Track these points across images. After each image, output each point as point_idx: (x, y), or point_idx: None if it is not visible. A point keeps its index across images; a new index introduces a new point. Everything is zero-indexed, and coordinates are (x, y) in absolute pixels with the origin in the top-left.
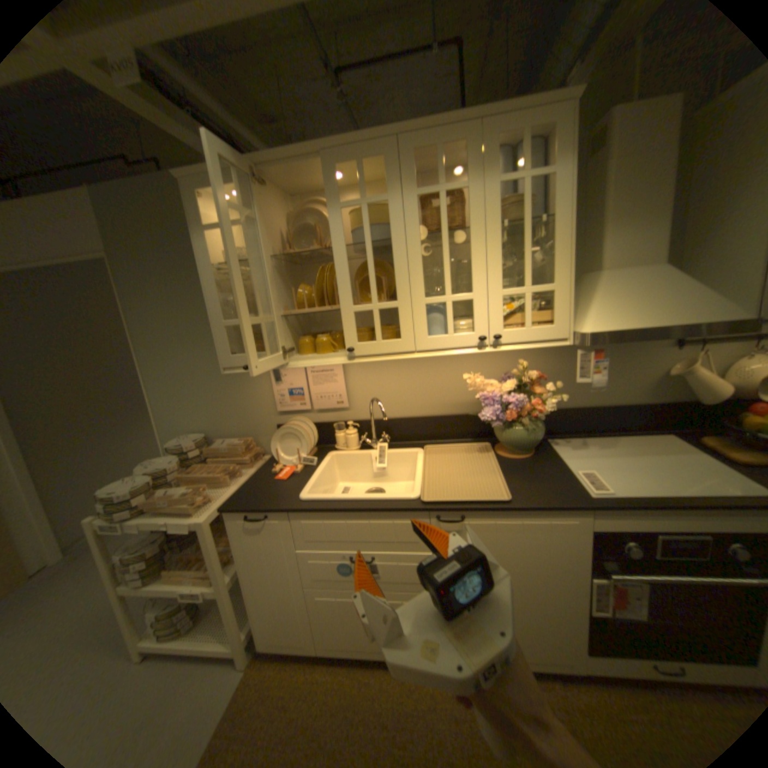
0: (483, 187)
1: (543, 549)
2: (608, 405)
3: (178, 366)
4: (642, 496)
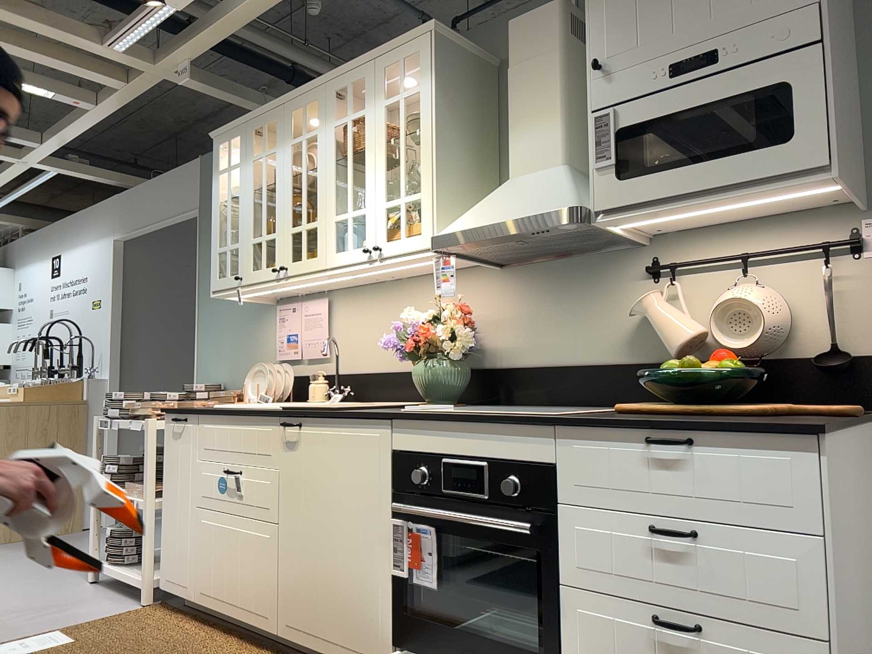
0: (373, 114)
1: (353, 470)
2: (575, 363)
3: (221, 312)
4: (442, 412)
